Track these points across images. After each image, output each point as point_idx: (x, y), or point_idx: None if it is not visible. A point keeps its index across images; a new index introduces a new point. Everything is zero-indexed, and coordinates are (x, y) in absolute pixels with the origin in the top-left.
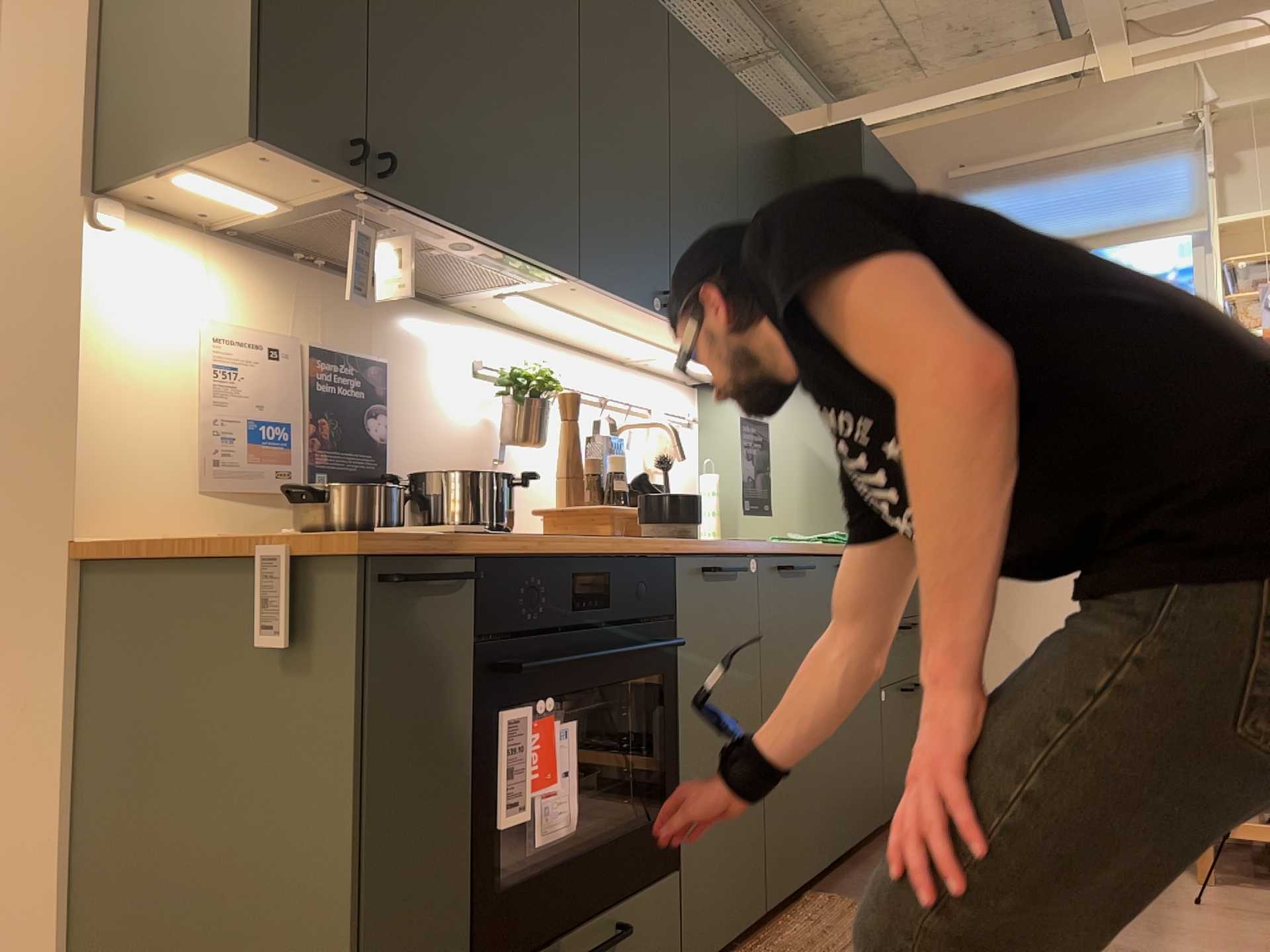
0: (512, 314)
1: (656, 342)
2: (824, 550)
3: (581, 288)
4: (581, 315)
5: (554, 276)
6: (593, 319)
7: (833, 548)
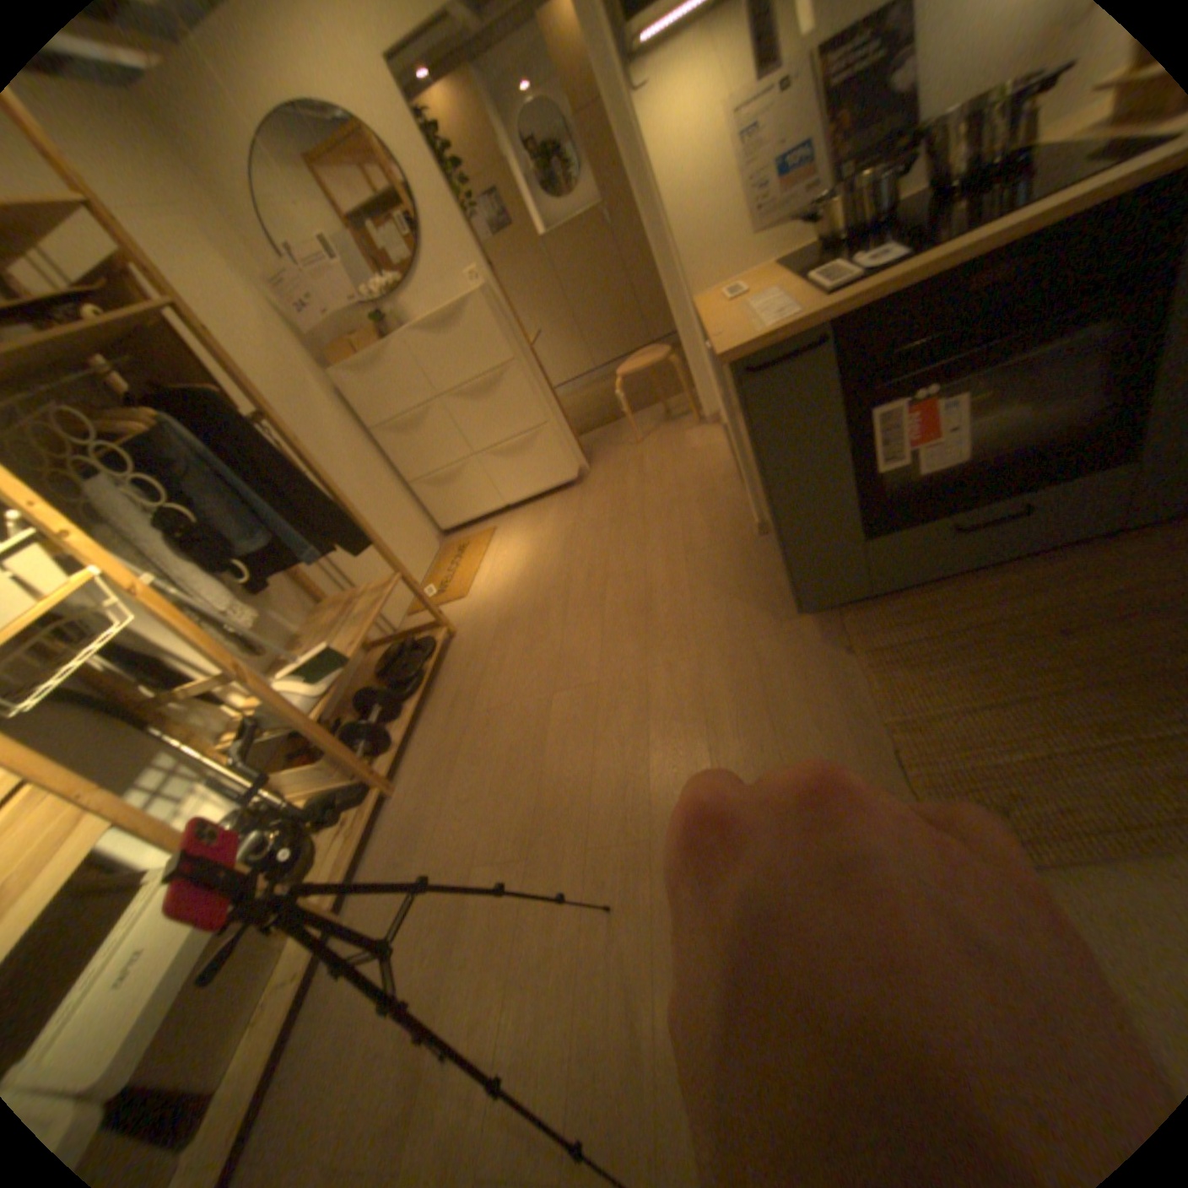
0: None
1: None
2: None
3: None
4: None
5: None
6: None
7: None
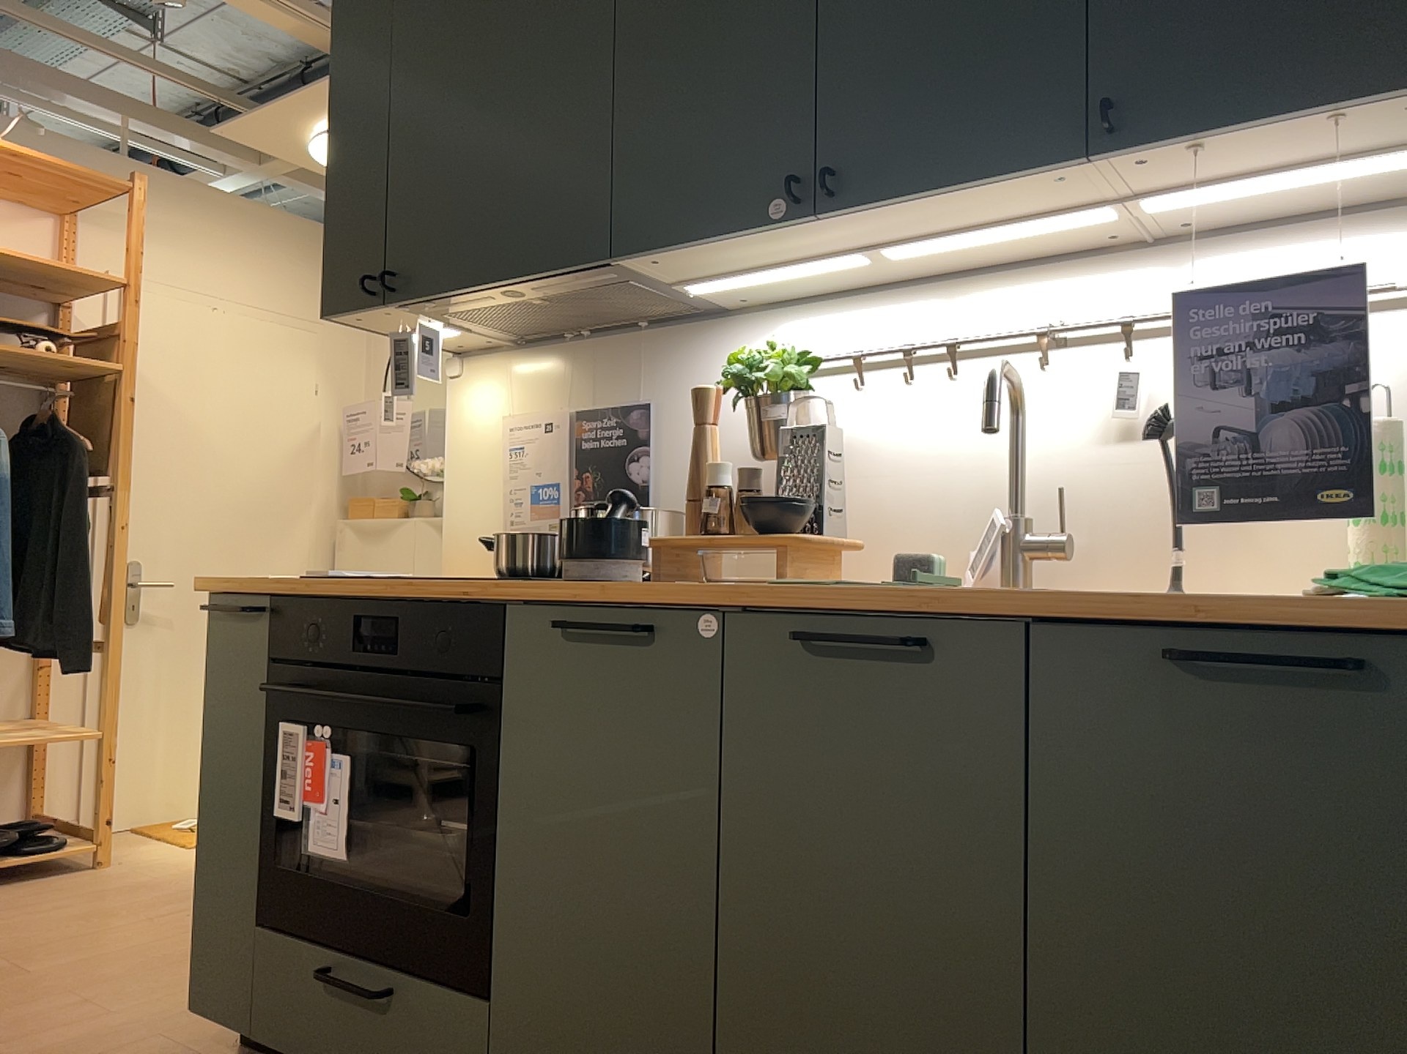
0: (798, 286)
1: (990, 226)
2: (1005, 607)
3: (659, 258)
4: (787, 263)
5: (620, 266)
6: (812, 258)
7: (1051, 603)
